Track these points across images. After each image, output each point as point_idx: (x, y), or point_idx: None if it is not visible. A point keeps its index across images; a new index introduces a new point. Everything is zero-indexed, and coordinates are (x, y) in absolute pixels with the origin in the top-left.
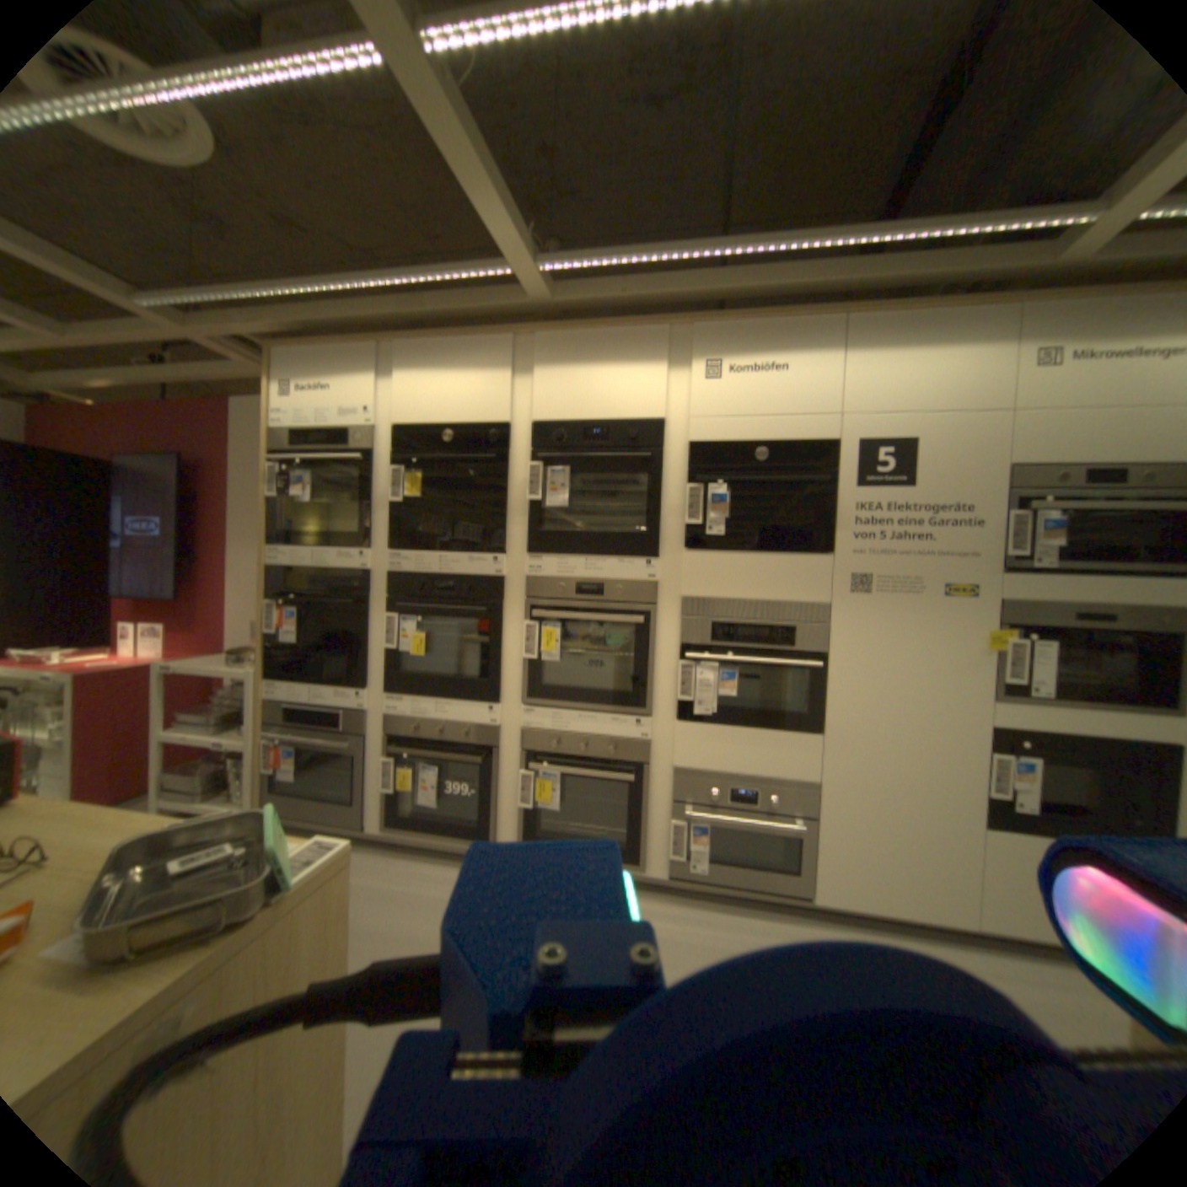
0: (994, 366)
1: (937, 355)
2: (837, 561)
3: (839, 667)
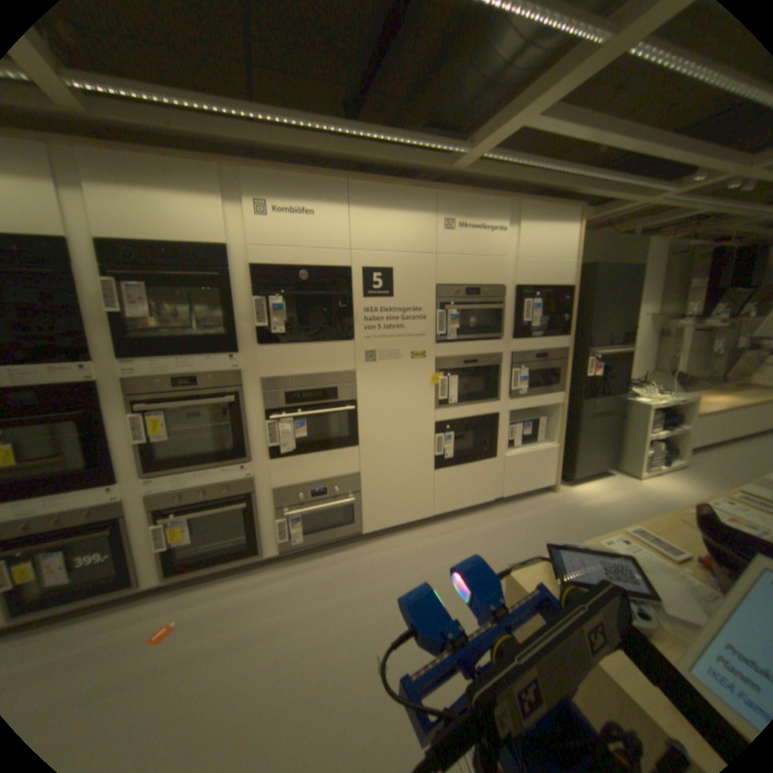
0: (426, 227)
1: (399, 216)
2: (356, 345)
3: (363, 407)
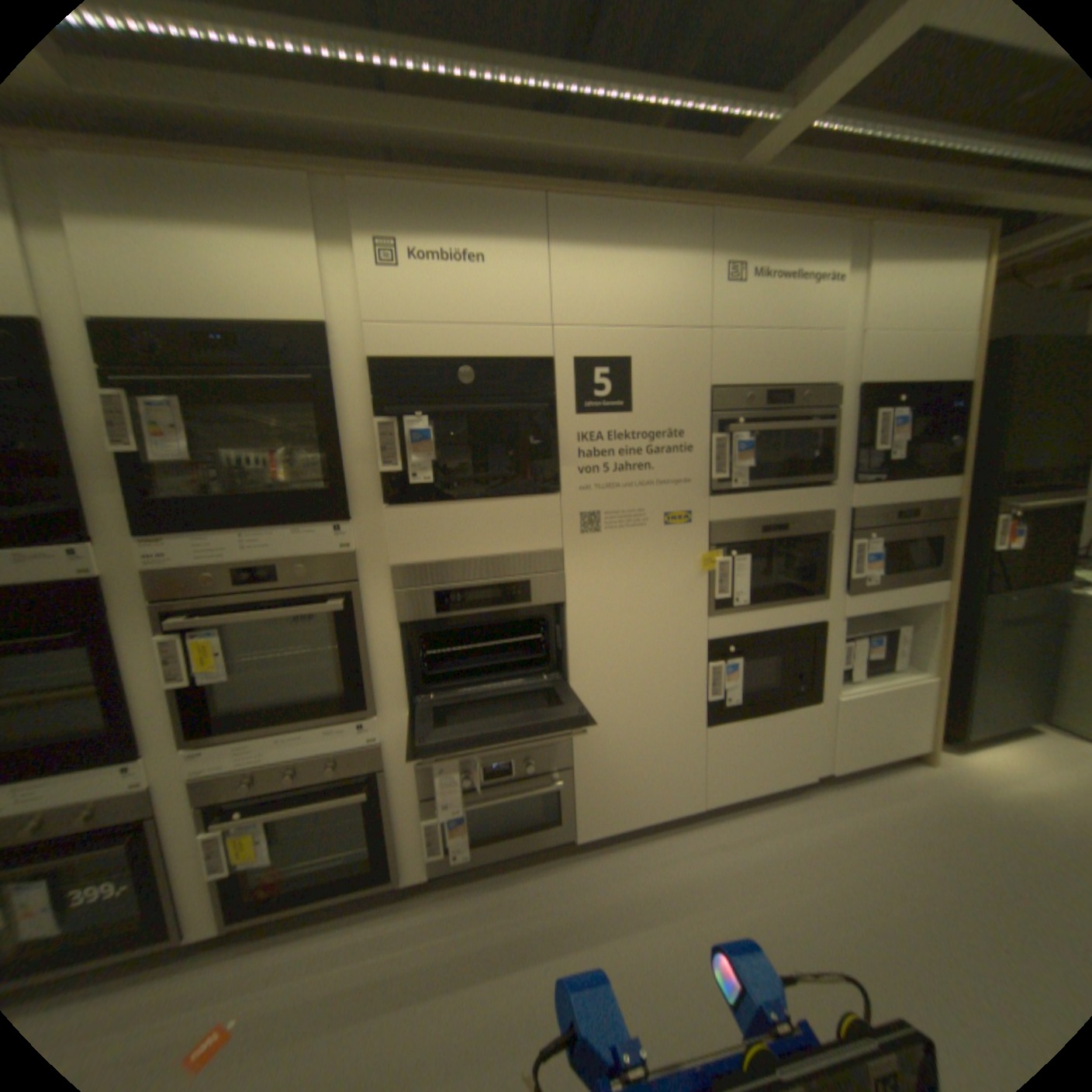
0: (693, 278)
1: (643, 260)
2: (565, 502)
3: (577, 615)
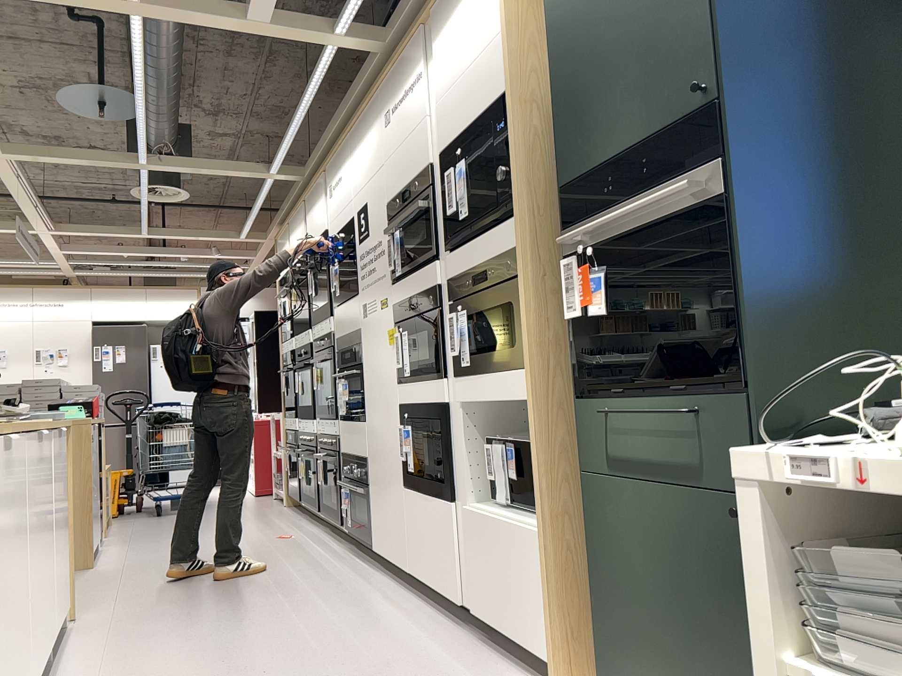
0: (377, 136)
1: (366, 141)
2: (358, 298)
3: (364, 372)
